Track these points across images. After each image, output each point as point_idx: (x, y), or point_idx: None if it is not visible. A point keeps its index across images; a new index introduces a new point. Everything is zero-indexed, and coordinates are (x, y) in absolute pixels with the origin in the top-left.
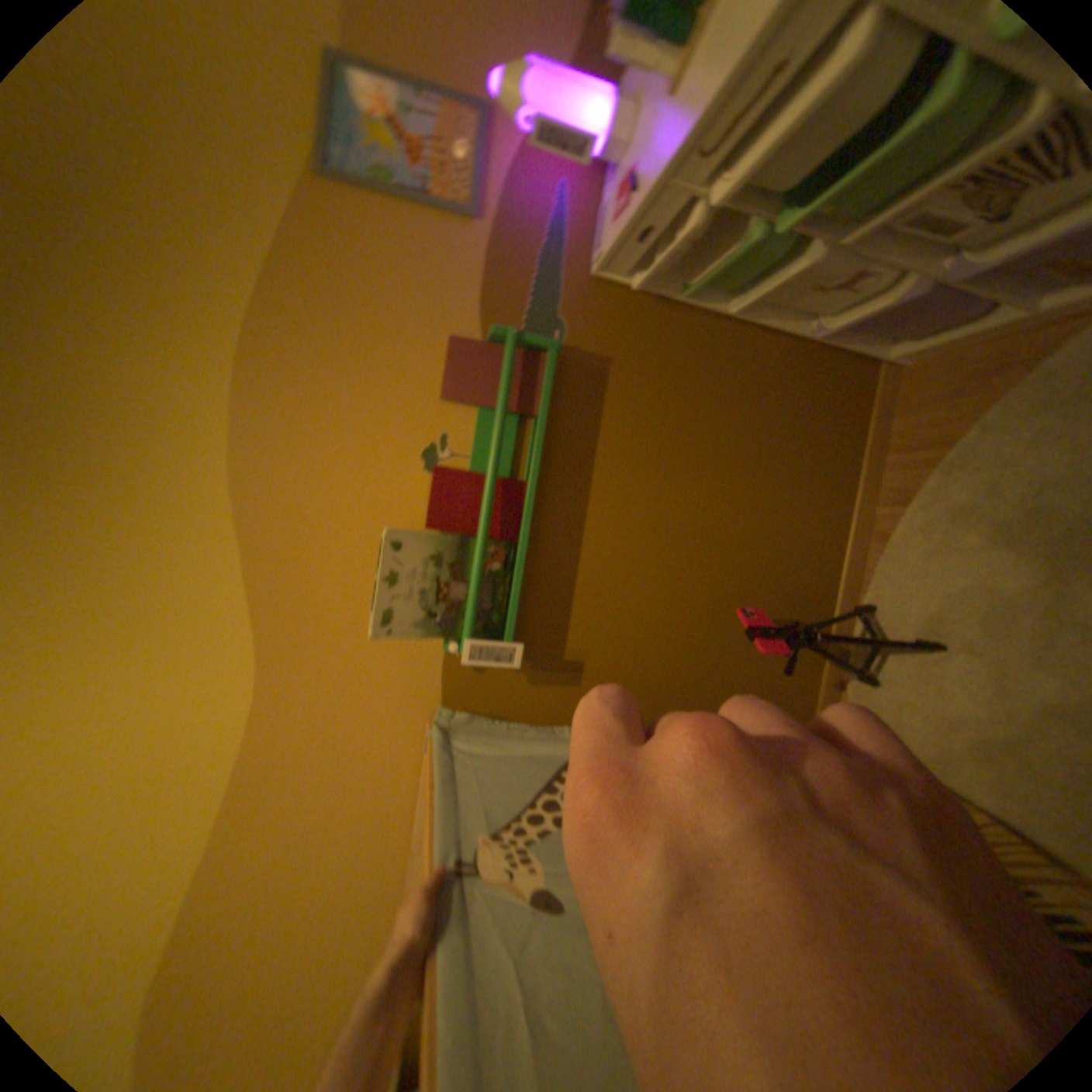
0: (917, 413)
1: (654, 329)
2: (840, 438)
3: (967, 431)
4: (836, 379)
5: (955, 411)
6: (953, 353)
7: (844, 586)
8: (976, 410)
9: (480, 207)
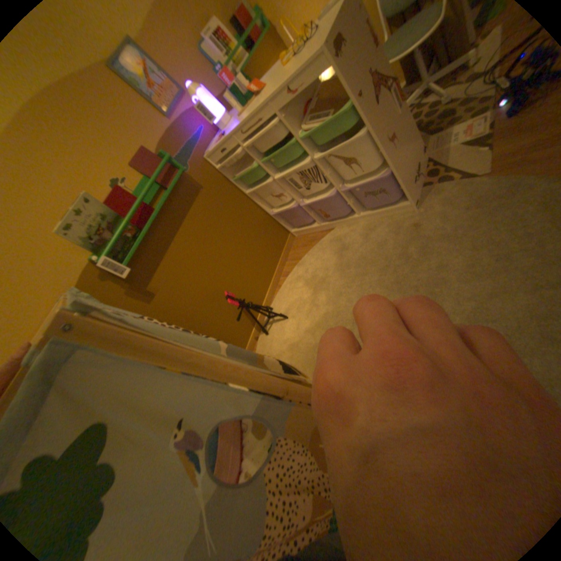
0: (295, 250)
1: (220, 185)
2: (273, 250)
3: (304, 255)
4: (275, 231)
5: (303, 250)
6: (305, 234)
7: (265, 300)
8: (307, 250)
9: (170, 114)
